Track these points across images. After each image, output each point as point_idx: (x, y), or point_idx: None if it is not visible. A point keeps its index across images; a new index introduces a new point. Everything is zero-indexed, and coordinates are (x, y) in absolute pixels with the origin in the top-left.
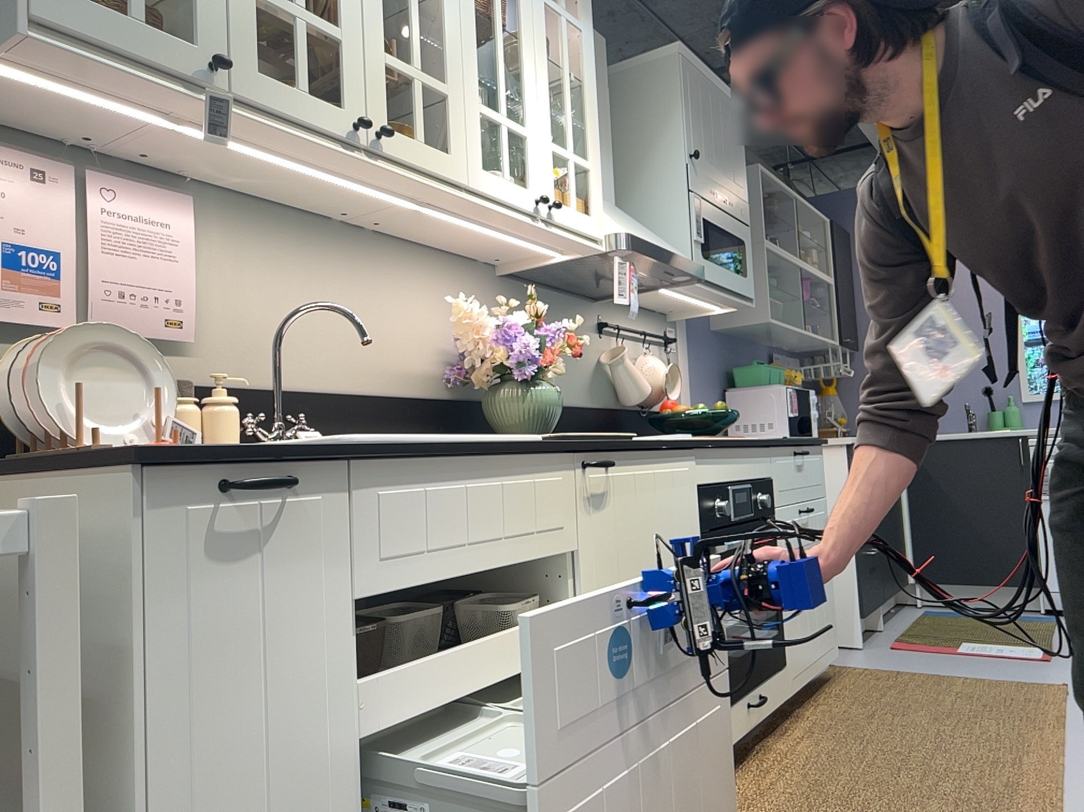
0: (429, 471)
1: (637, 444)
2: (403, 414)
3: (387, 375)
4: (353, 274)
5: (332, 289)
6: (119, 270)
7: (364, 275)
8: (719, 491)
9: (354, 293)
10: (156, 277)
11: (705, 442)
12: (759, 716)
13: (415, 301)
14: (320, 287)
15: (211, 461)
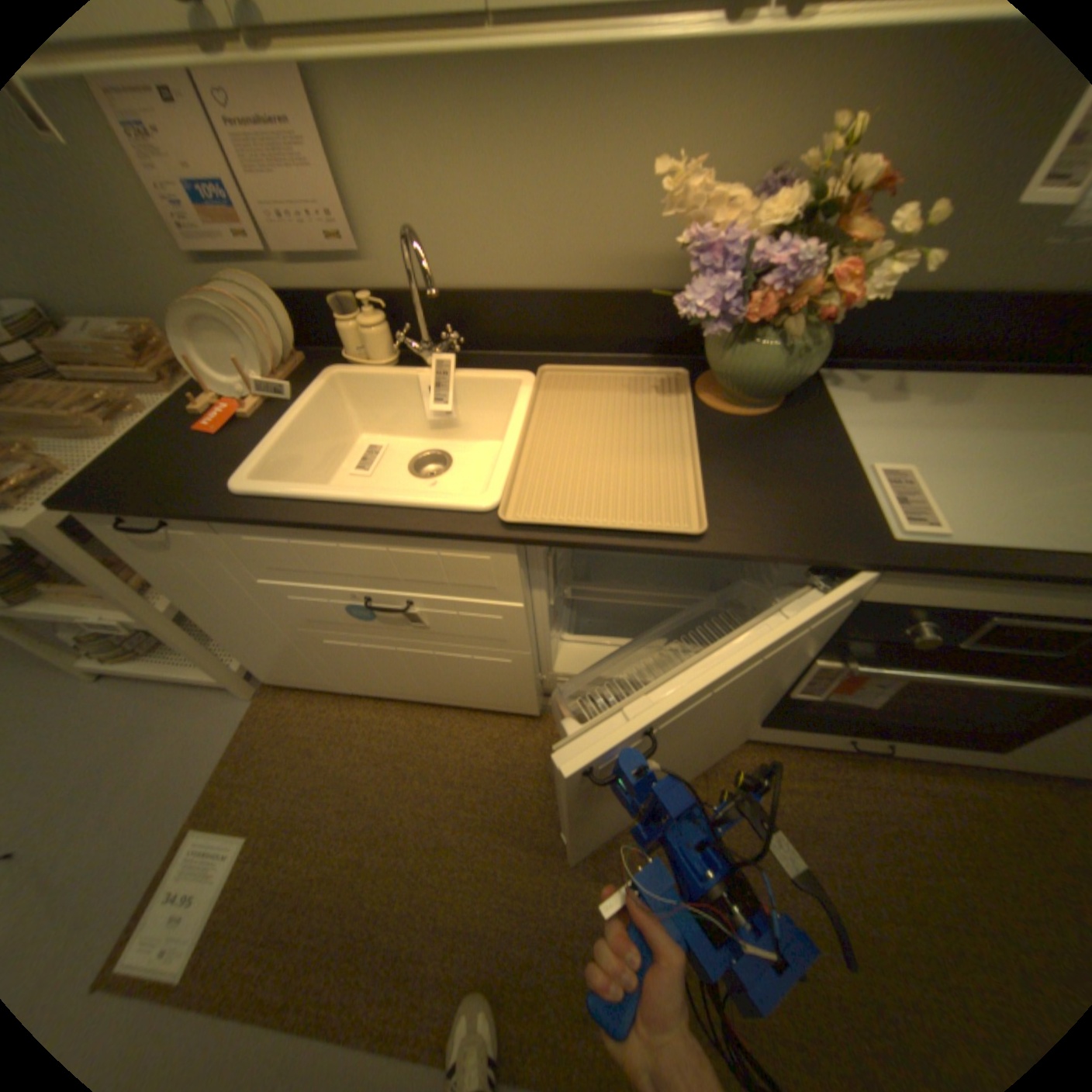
0: (293, 533)
1: (662, 552)
2: (615, 313)
3: (602, 263)
4: (549, 111)
5: (513, 148)
6: (265, 191)
7: (568, 109)
8: (944, 614)
9: (550, 146)
10: (296, 190)
11: (923, 568)
12: (874, 752)
13: (668, 134)
14: (495, 148)
15: (98, 515)
